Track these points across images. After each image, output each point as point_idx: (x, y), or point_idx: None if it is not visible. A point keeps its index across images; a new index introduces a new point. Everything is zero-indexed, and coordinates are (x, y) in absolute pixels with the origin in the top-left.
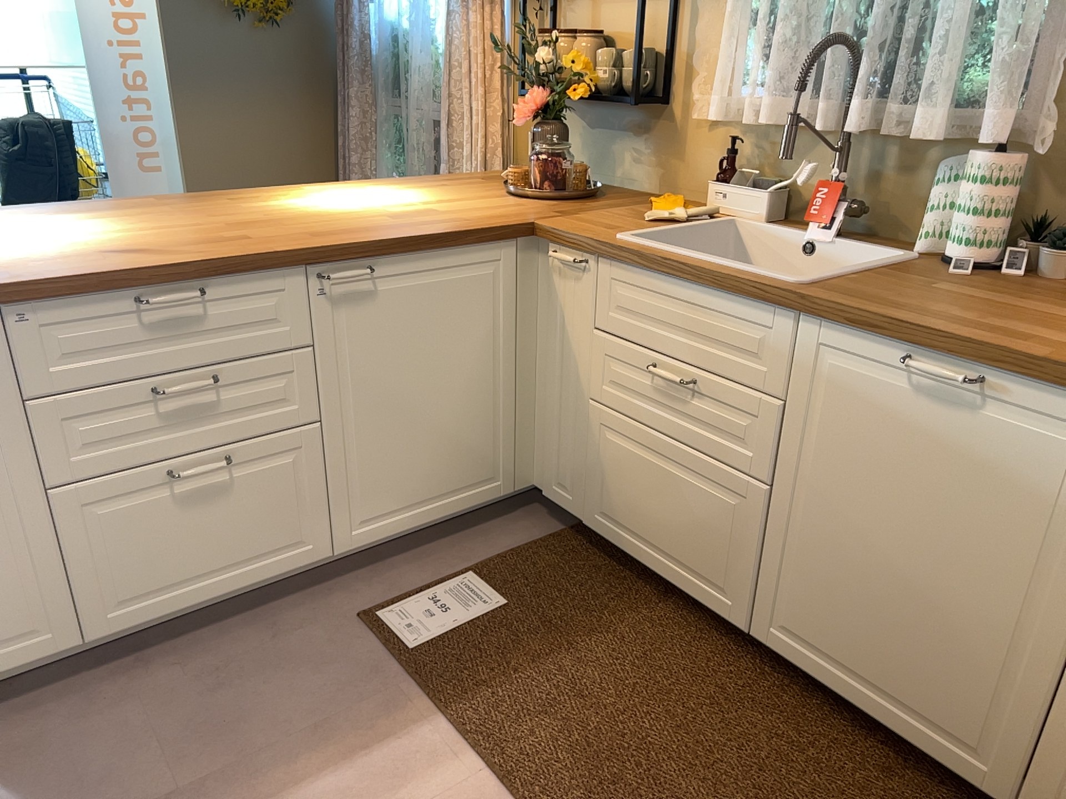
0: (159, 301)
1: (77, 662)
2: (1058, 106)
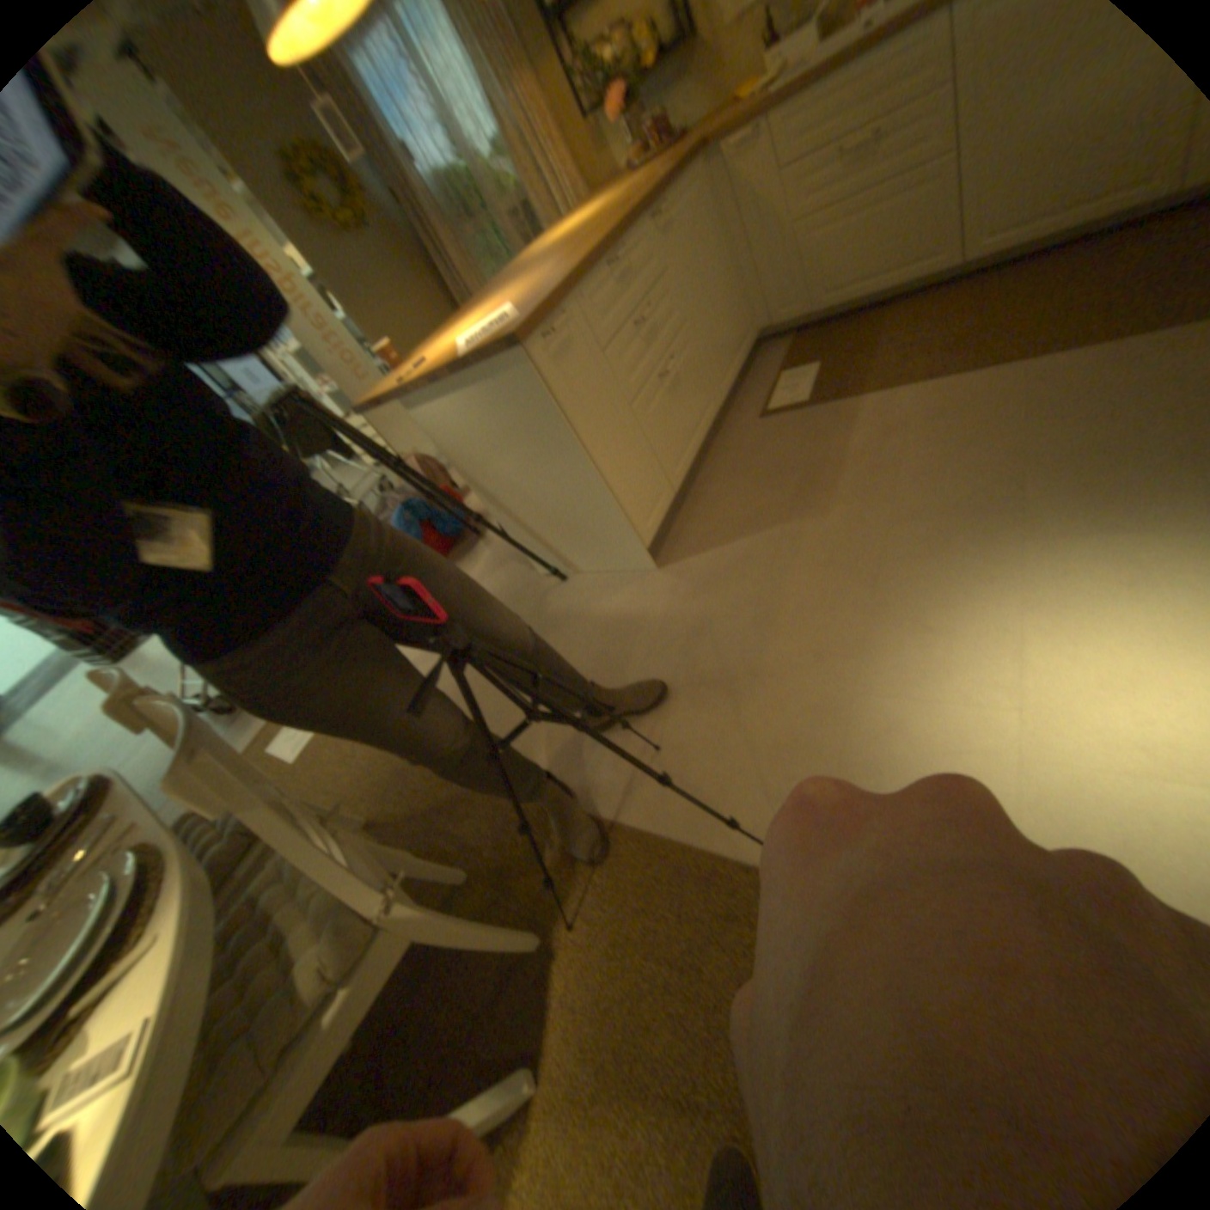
0: (619, 251)
1: (667, 516)
2: None
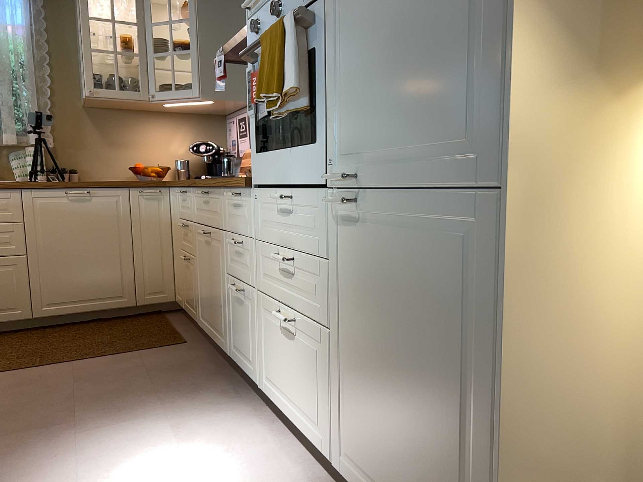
0: None
1: None
2: (48, 133)
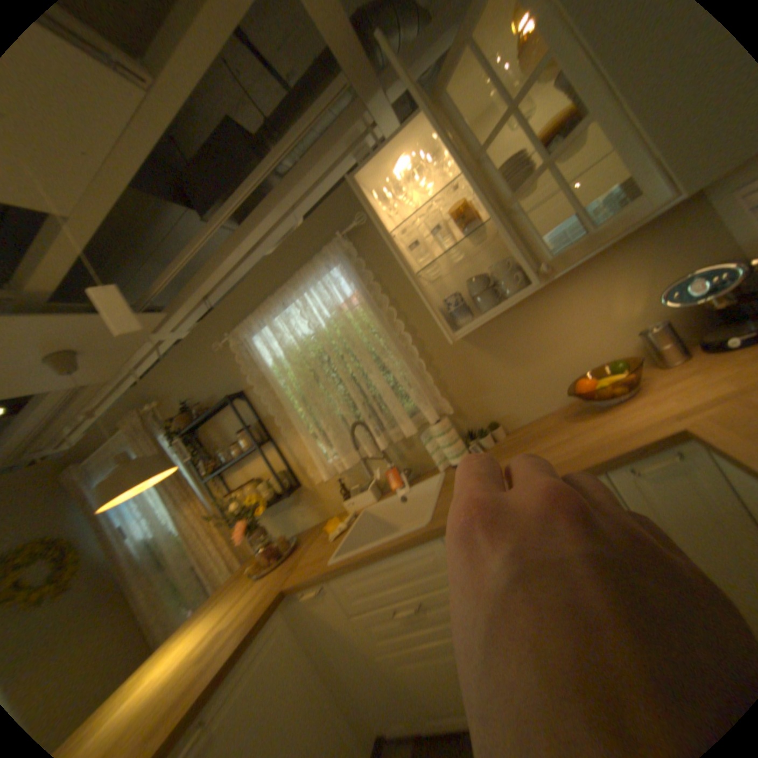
0: None
1: None
2: (442, 395)
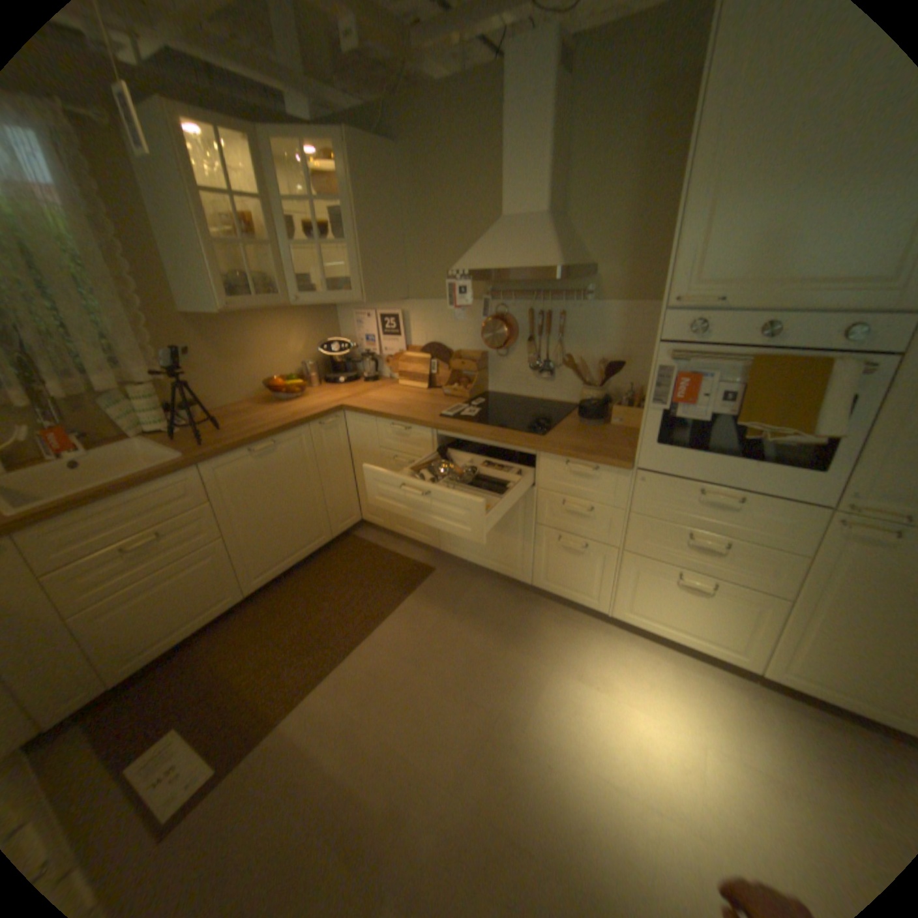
0: None
1: None
2: (145, 361)
